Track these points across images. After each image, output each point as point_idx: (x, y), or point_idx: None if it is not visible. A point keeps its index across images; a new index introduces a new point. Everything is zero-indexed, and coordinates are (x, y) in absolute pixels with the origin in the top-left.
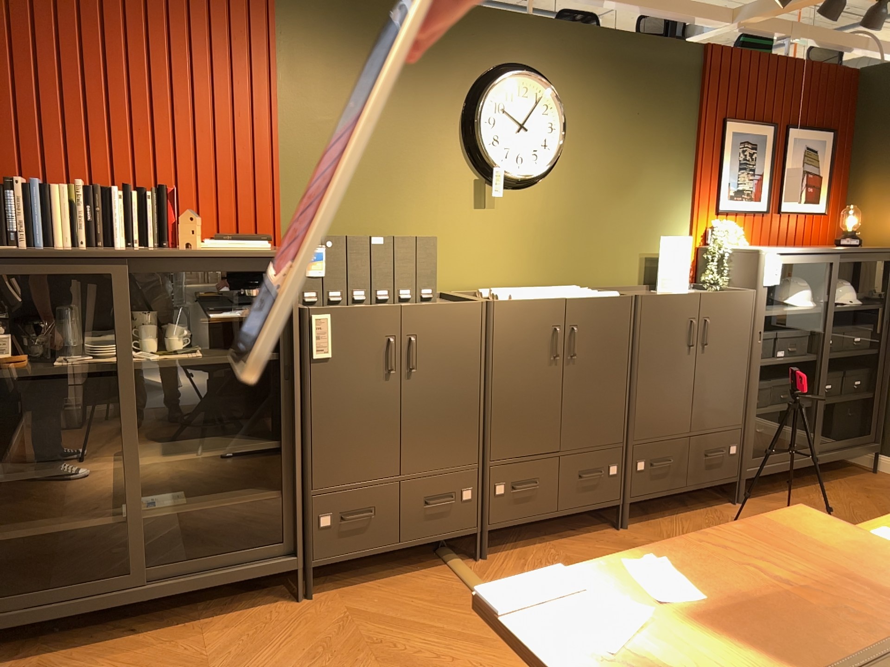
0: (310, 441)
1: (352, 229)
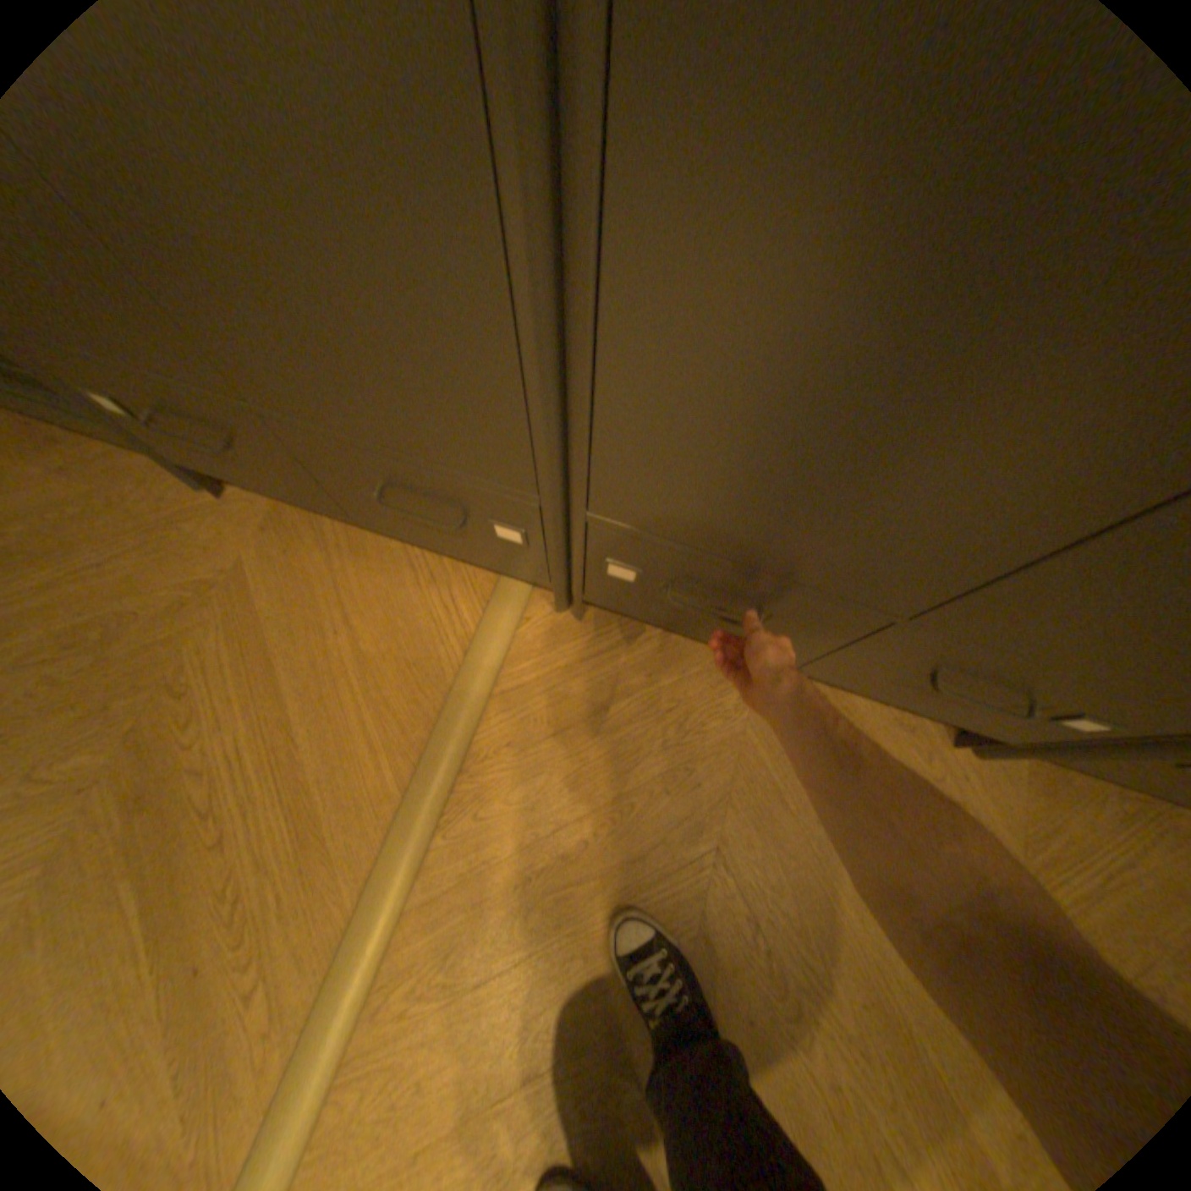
0: None
1: None
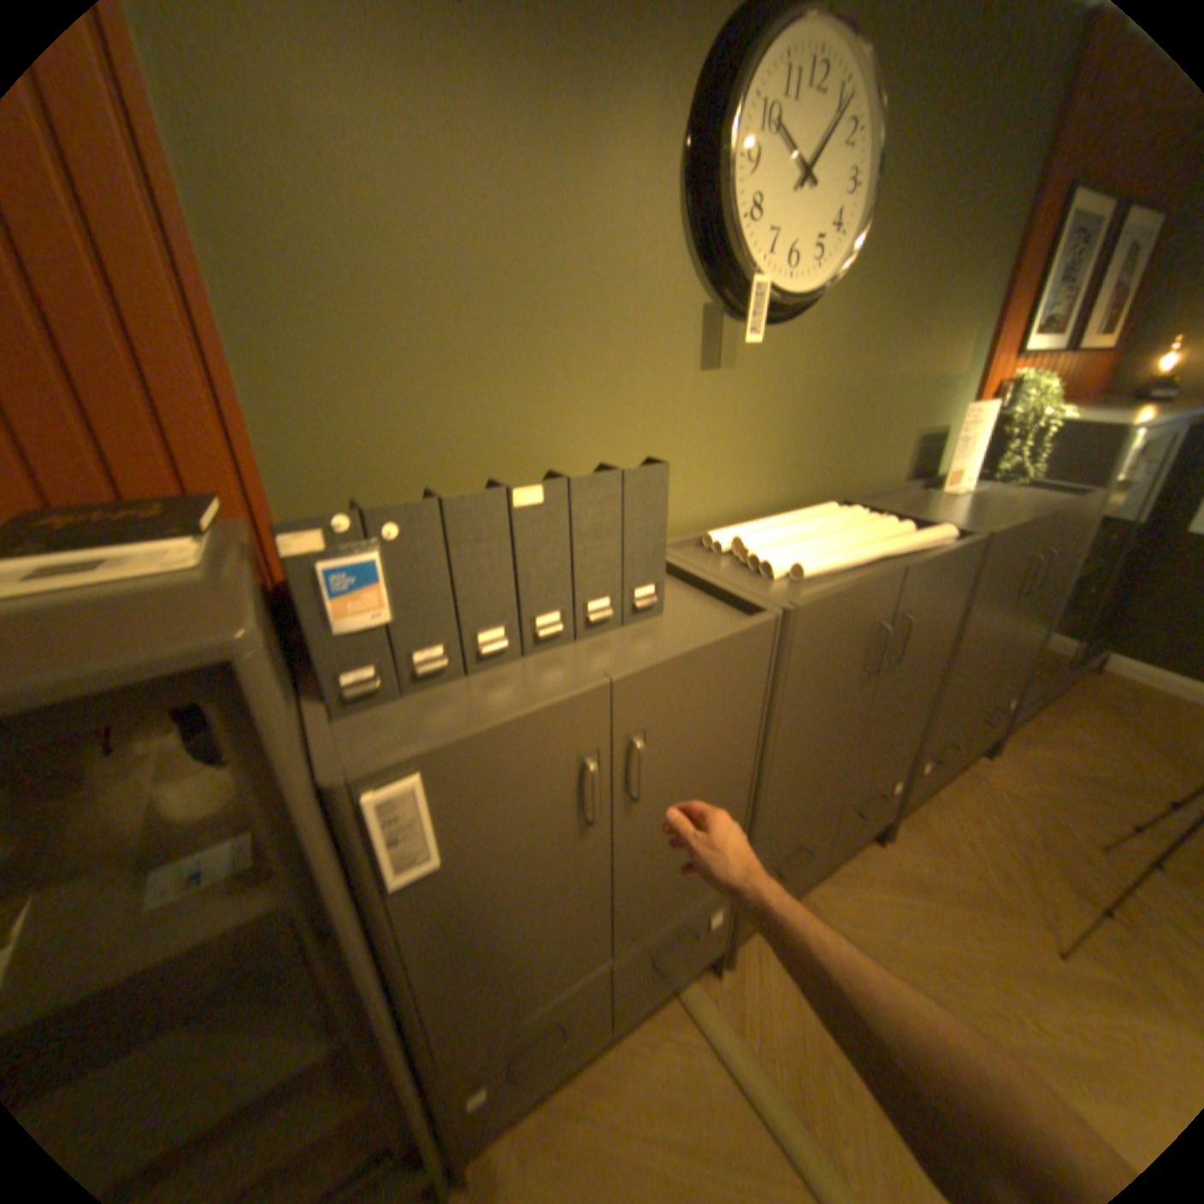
0: (422, 1016)
1: (452, 442)
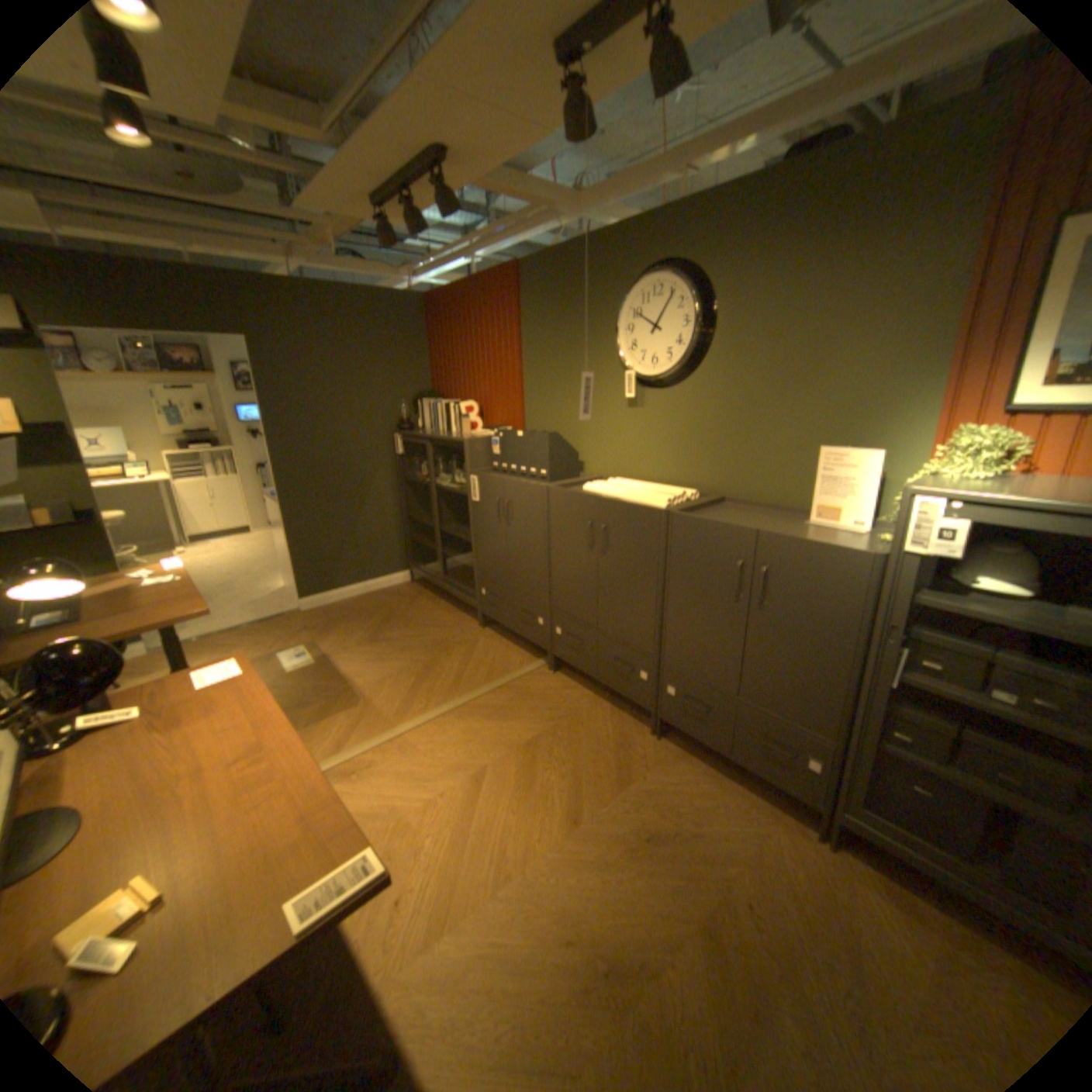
0: (476, 545)
1: (555, 424)
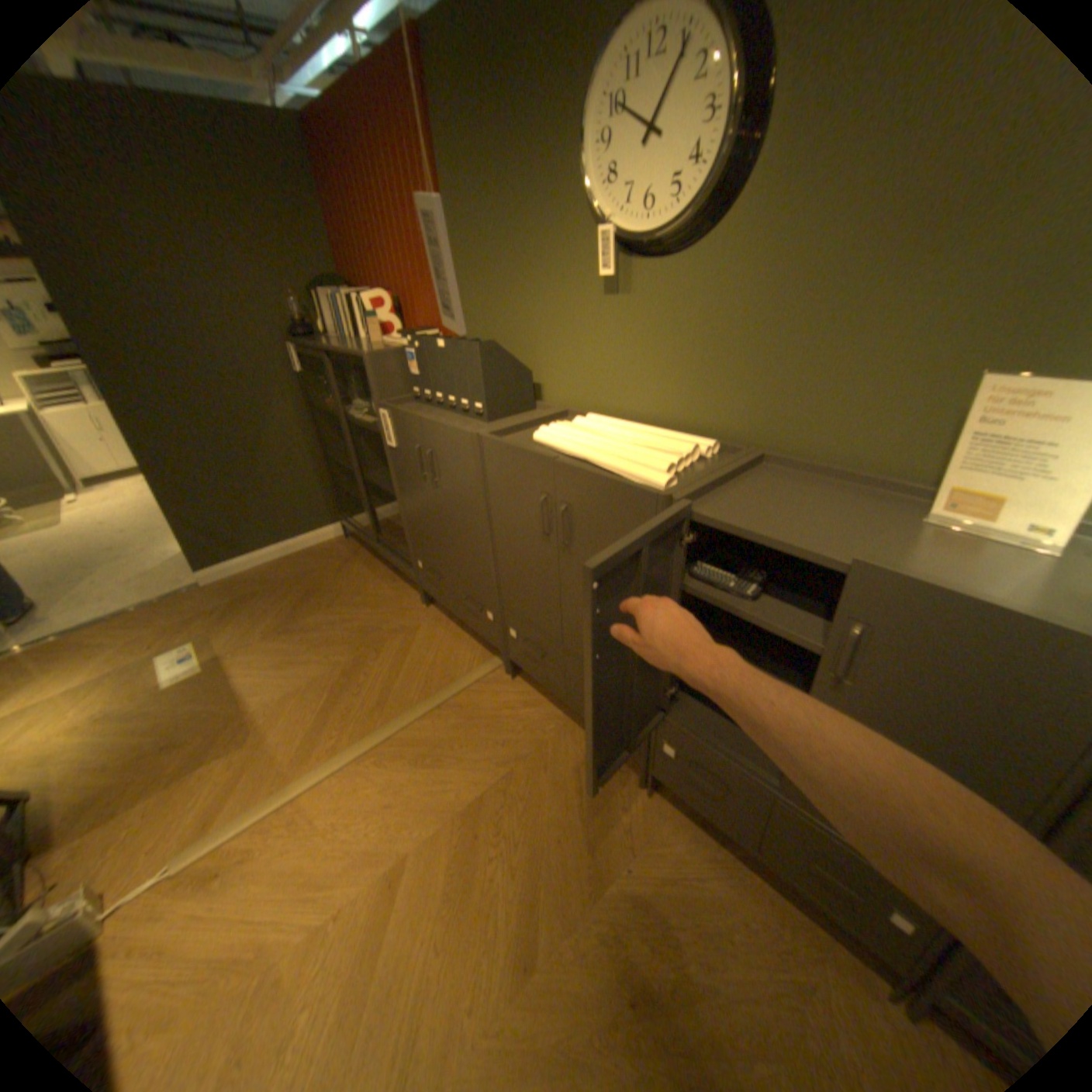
0: (403, 505)
1: (497, 324)
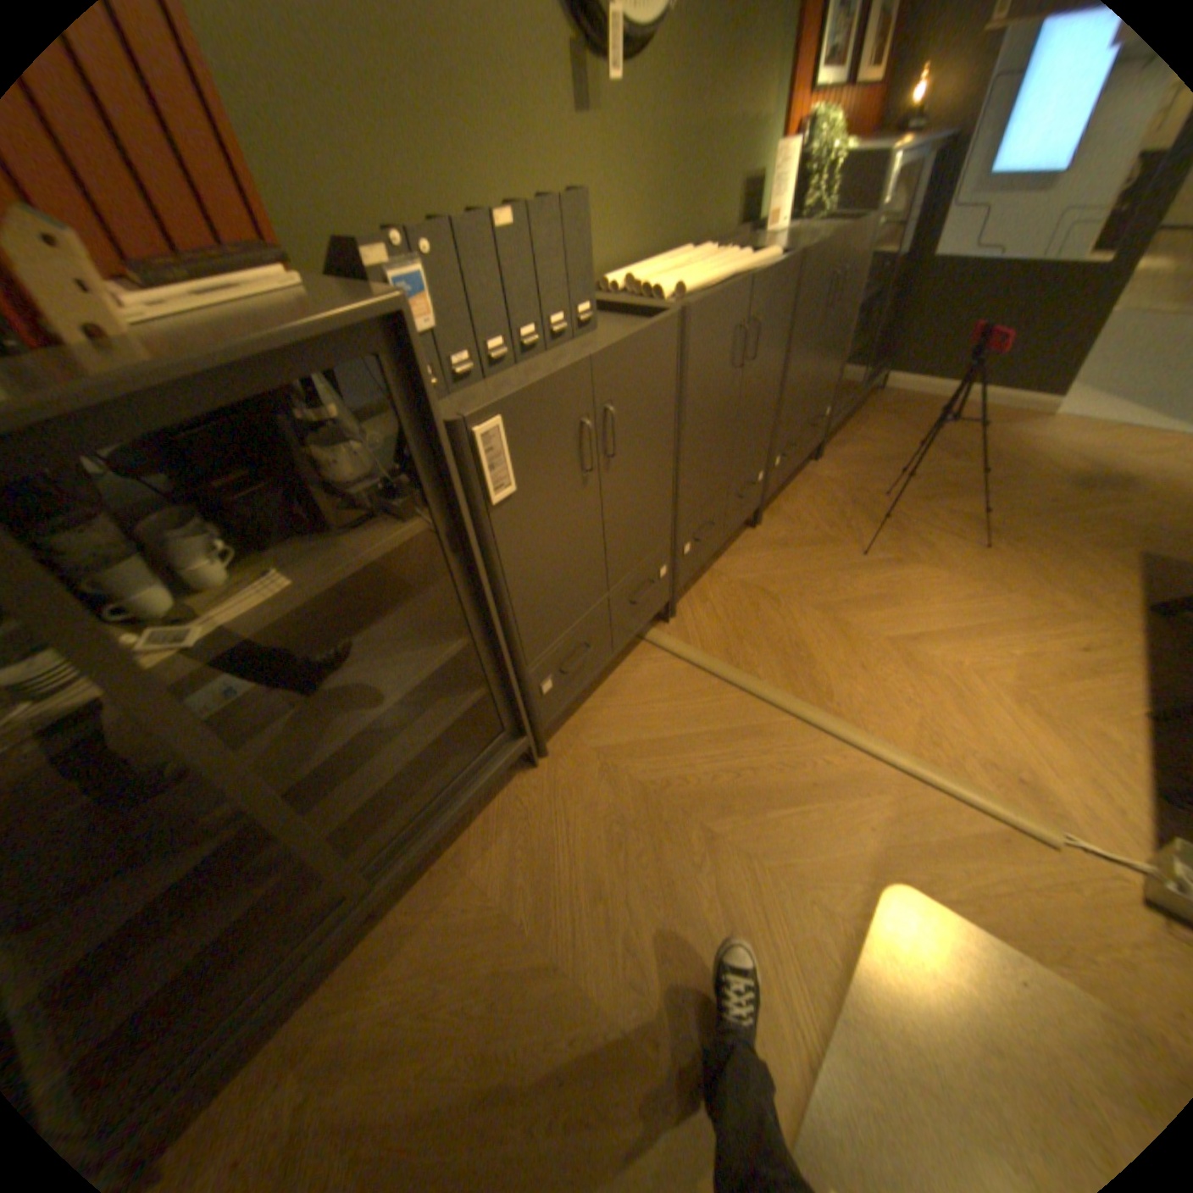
0: (515, 614)
1: (403, 195)
